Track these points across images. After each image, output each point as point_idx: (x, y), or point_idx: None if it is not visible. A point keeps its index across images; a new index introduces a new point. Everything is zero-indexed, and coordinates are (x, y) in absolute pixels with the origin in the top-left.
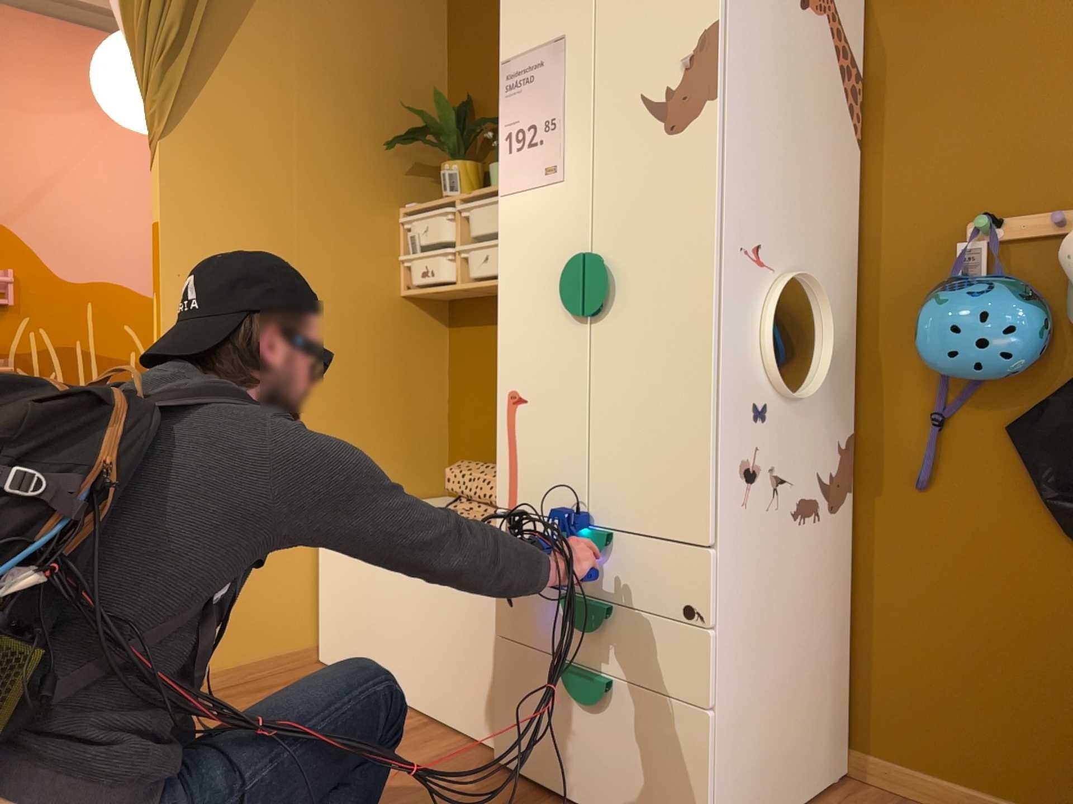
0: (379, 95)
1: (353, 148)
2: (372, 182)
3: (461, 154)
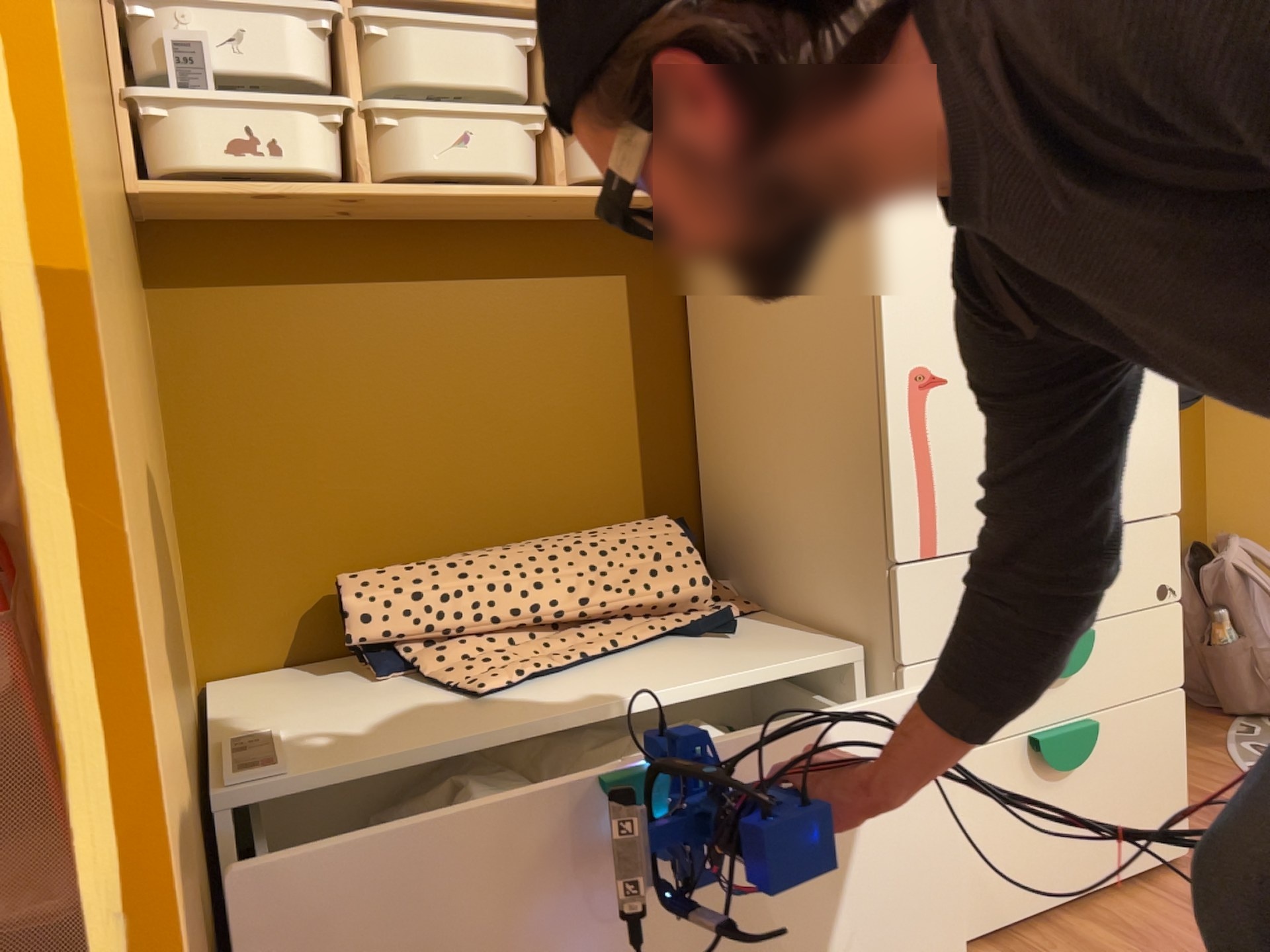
0: None
1: None
2: None
3: None
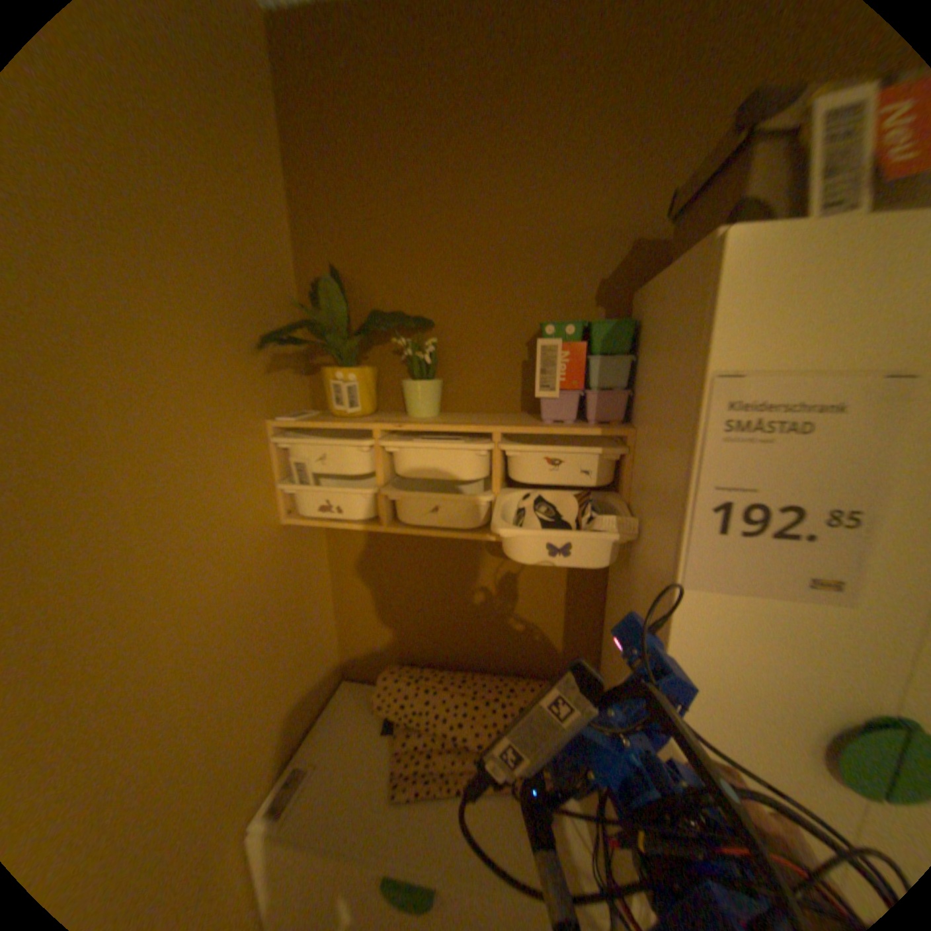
0: (222, 263)
1: (201, 354)
2: (234, 398)
3: (357, 356)
